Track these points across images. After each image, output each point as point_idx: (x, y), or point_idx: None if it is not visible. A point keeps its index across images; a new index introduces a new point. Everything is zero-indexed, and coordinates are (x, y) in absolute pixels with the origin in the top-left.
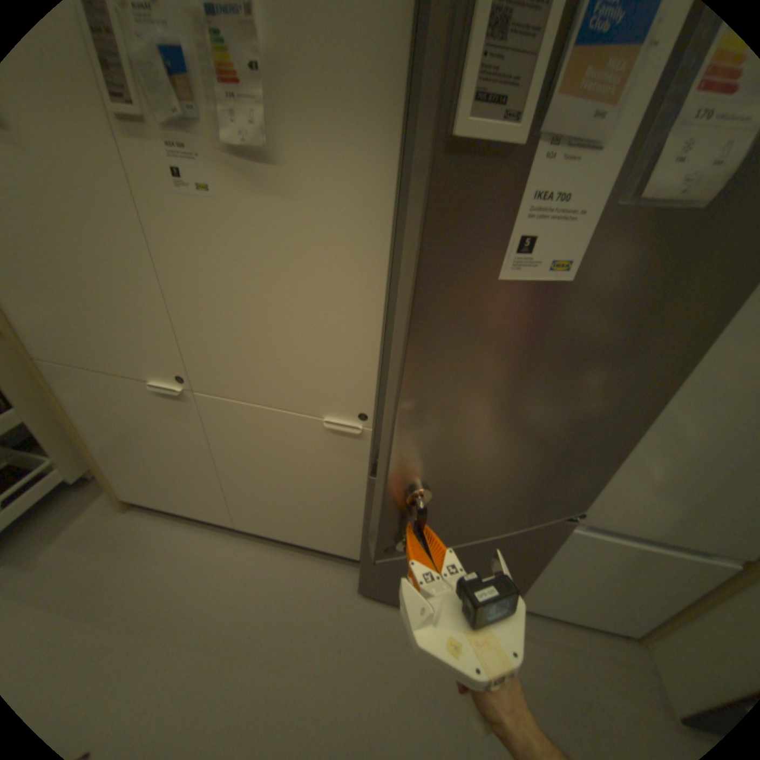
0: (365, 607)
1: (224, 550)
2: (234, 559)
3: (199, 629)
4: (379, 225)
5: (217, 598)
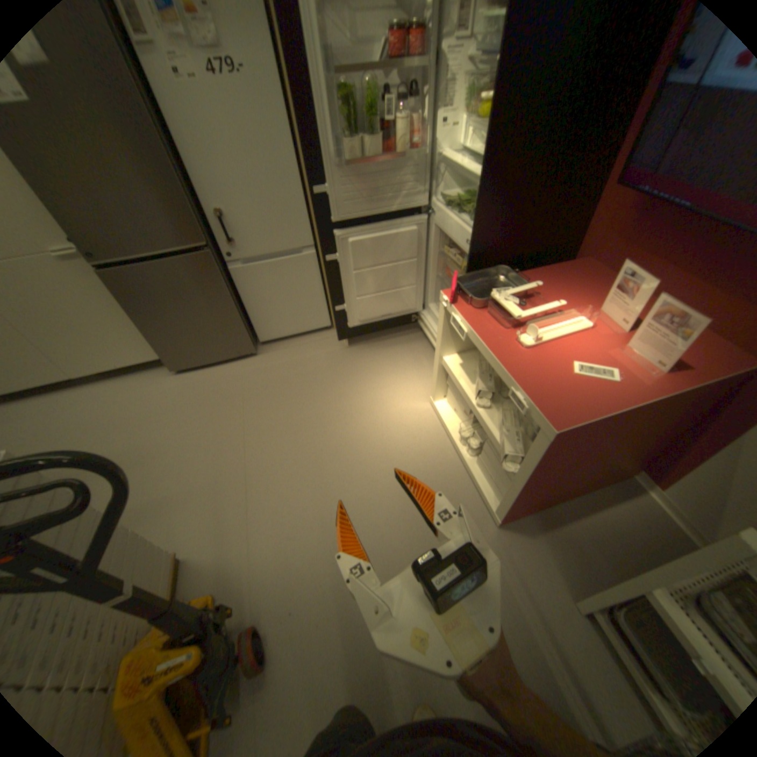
0: (179, 377)
1: (73, 396)
2: (82, 396)
3: (71, 427)
4: None
5: (78, 413)
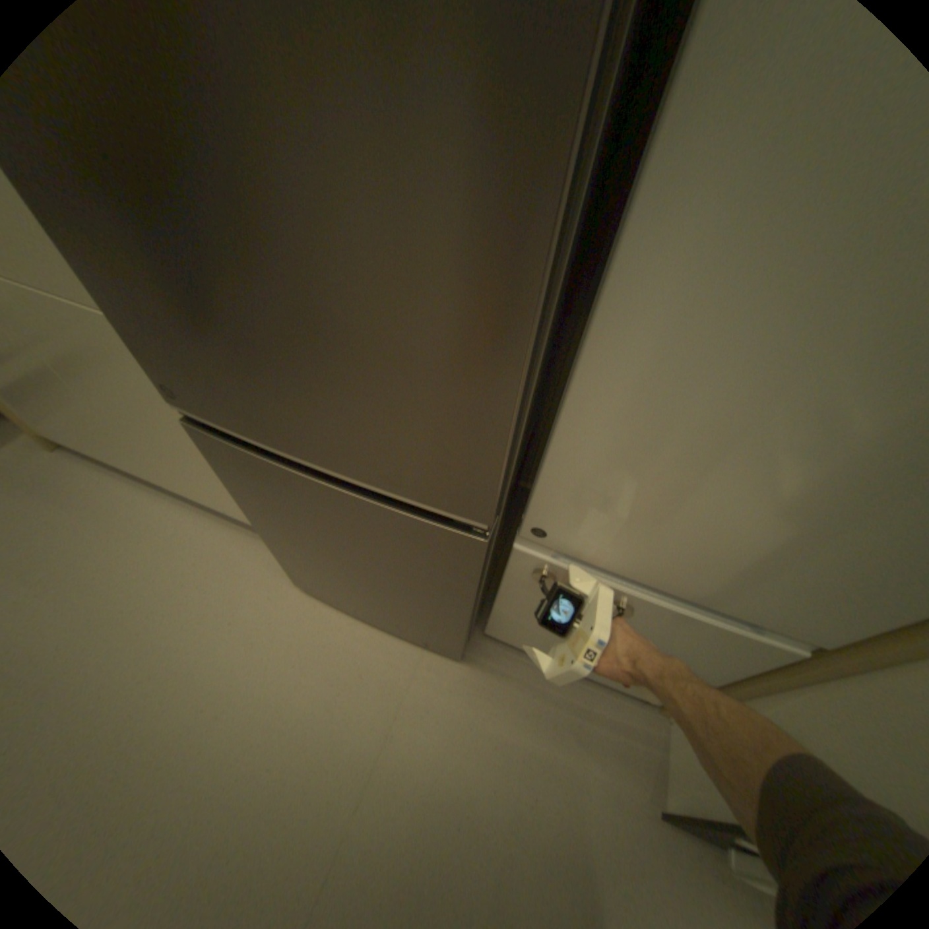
0: (303, 601)
1: (155, 510)
2: (164, 522)
3: (100, 591)
4: None
5: (130, 561)
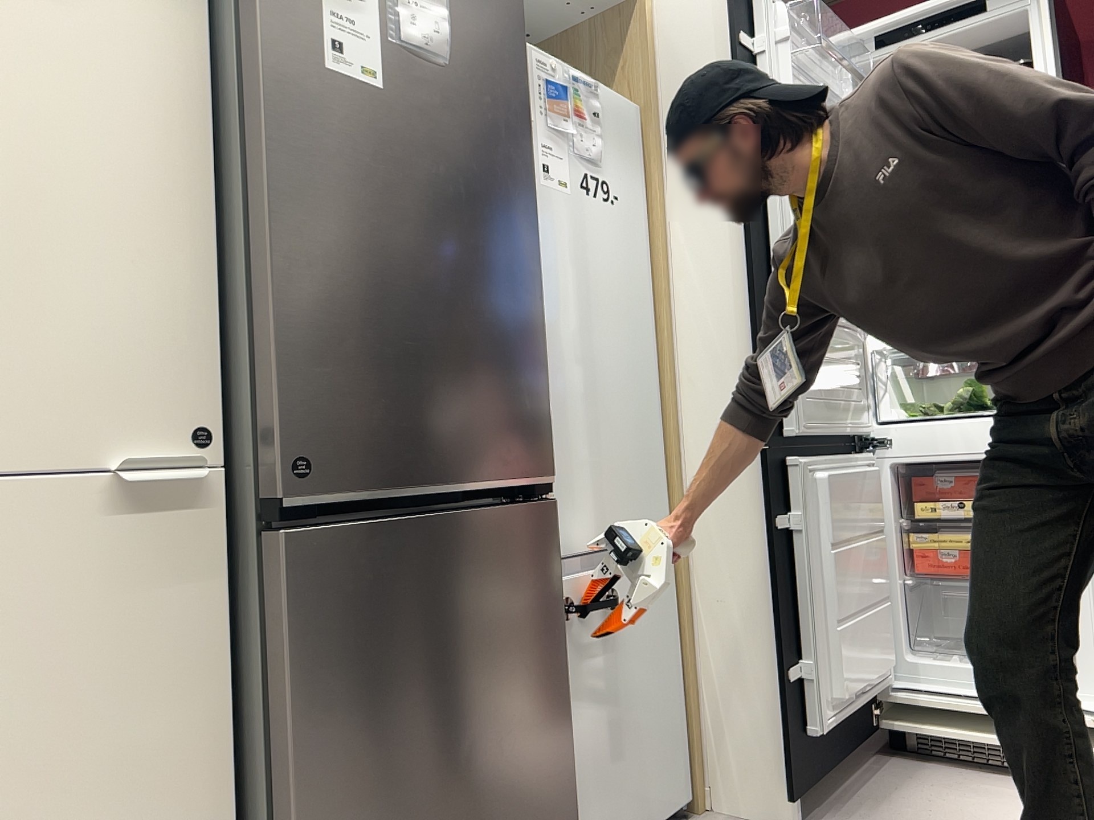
0: None
1: None
2: None
3: None
4: (188, 74)
5: None
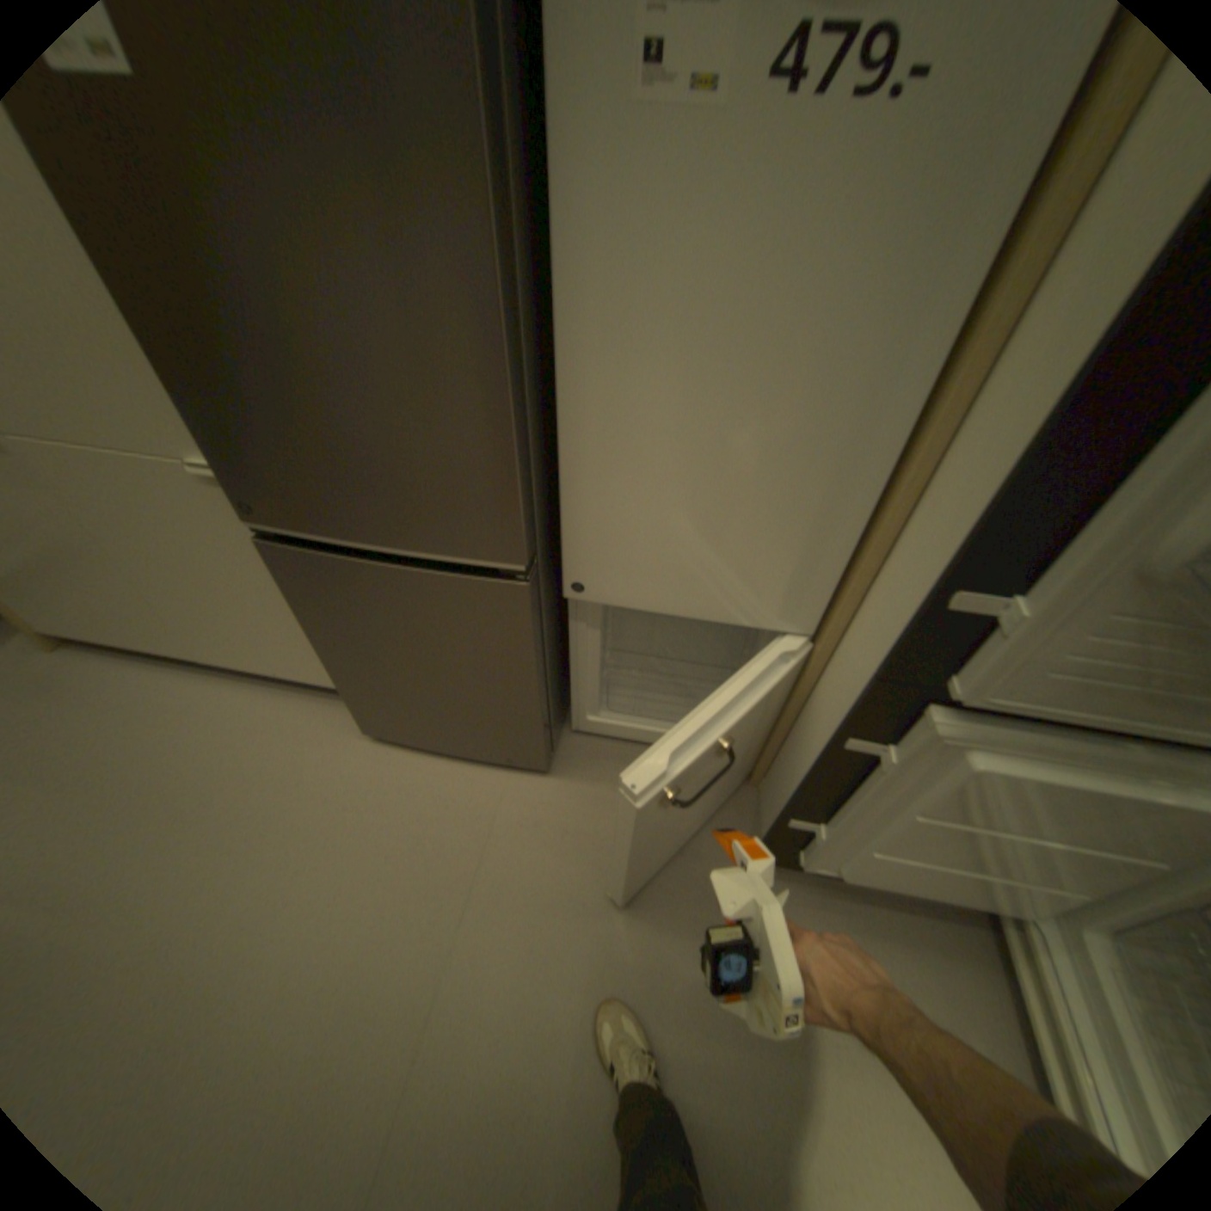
0: (375, 751)
1: (191, 692)
2: (203, 702)
3: (141, 779)
4: None
5: (172, 745)
